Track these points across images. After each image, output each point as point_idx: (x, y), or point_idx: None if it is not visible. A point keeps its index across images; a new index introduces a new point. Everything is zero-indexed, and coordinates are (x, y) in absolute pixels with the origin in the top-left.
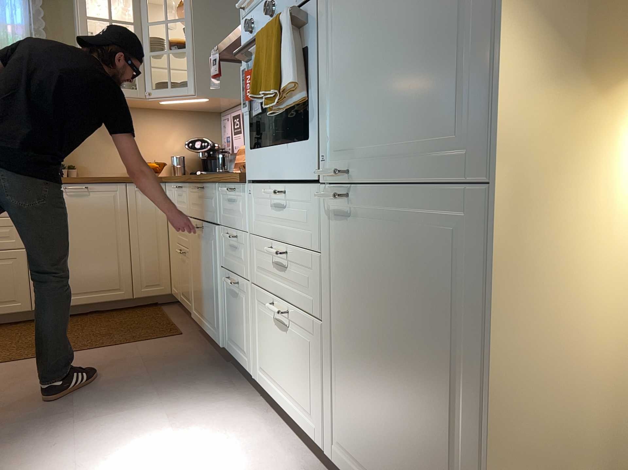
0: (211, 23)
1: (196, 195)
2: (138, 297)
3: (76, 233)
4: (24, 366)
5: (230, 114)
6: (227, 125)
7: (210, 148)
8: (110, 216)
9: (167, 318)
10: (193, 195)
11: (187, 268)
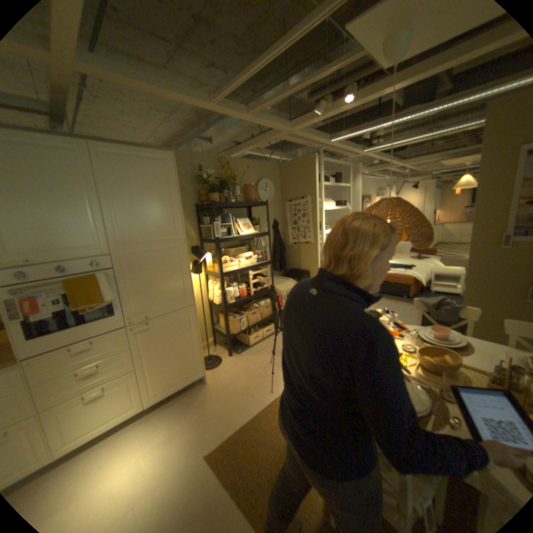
0: None
1: None
2: None
3: None
4: None
5: None
6: None
7: None
8: None
9: None
10: None
11: None
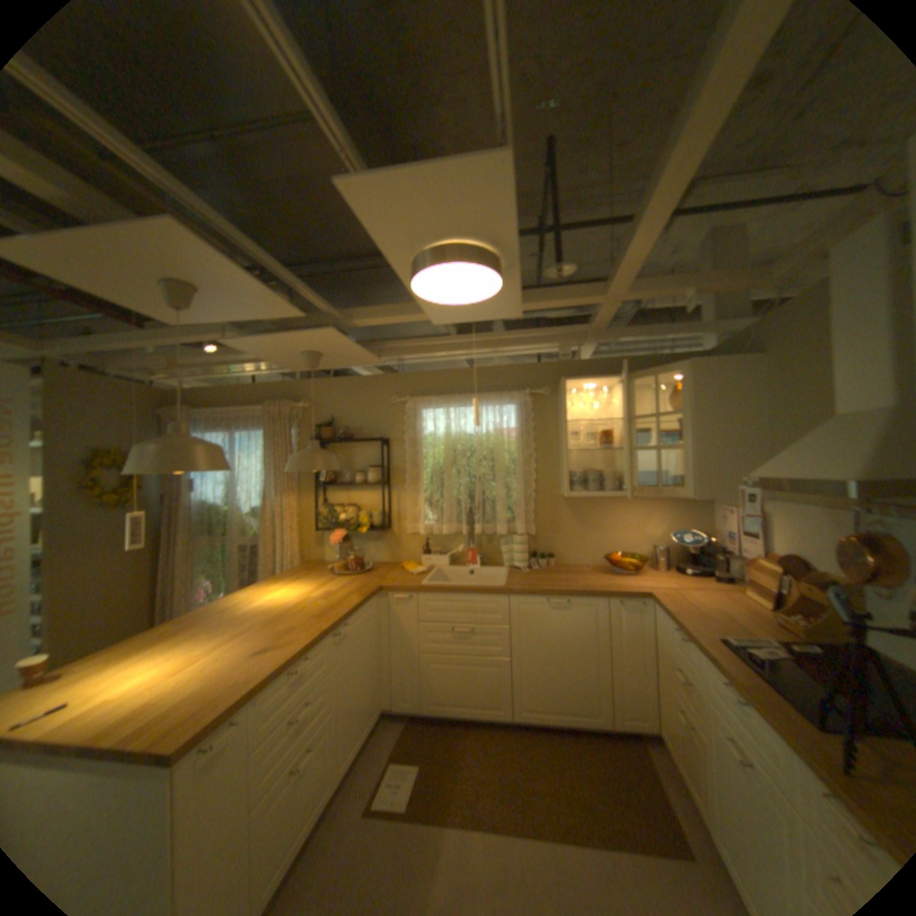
0: (719, 412)
1: (727, 691)
2: (621, 732)
3: (558, 648)
4: (507, 850)
5: (738, 509)
6: (731, 520)
7: (706, 544)
8: (592, 633)
9: (662, 792)
10: (719, 682)
11: (697, 753)
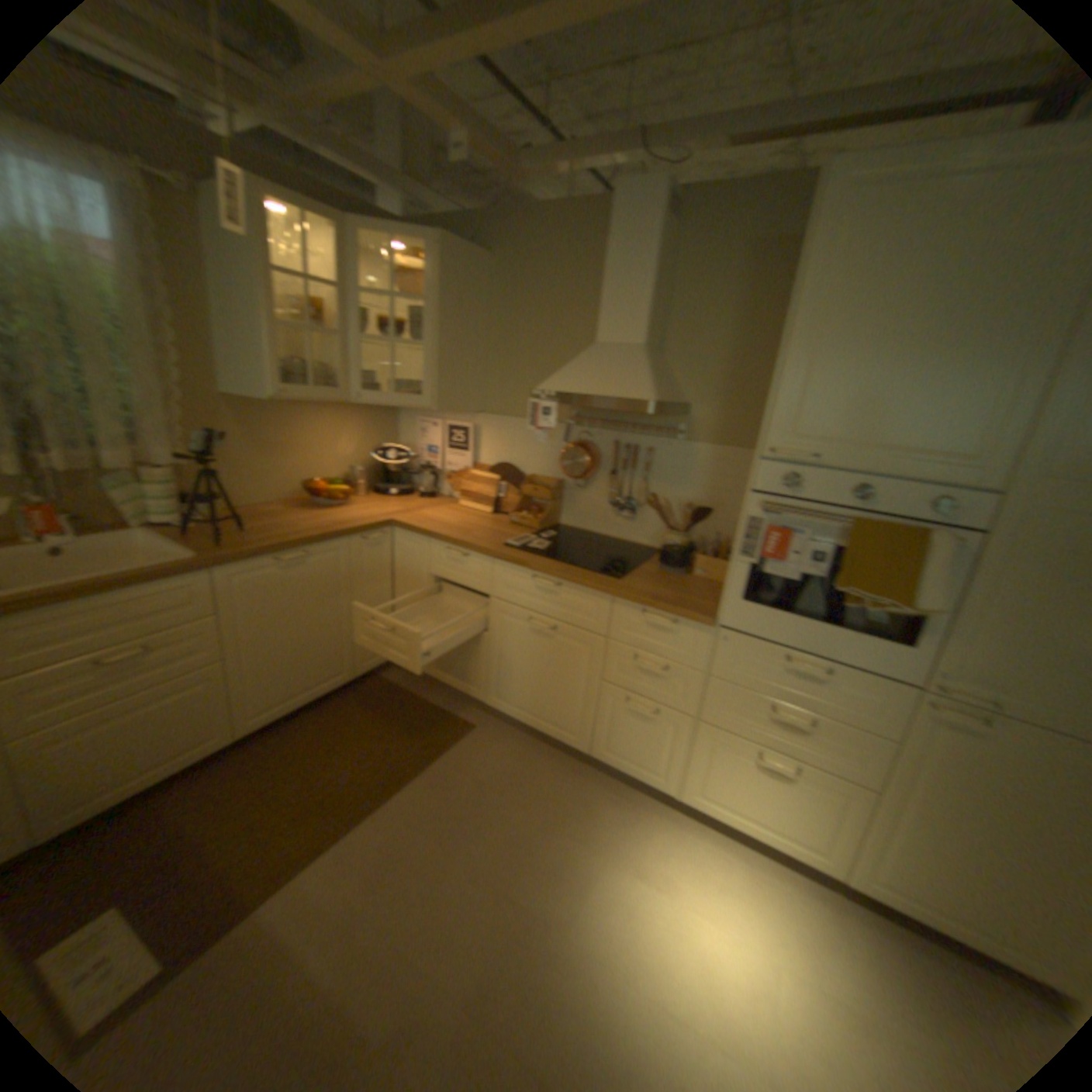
0: (452, 310)
1: (524, 582)
2: (359, 676)
3: (289, 619)
4: (345, 854)
5: (440, 421)
6: (429, 432)
7: (403, 460)
8: (329, 585)
9: (418, 700)
10: (512, 578)
11: (466, 648)
